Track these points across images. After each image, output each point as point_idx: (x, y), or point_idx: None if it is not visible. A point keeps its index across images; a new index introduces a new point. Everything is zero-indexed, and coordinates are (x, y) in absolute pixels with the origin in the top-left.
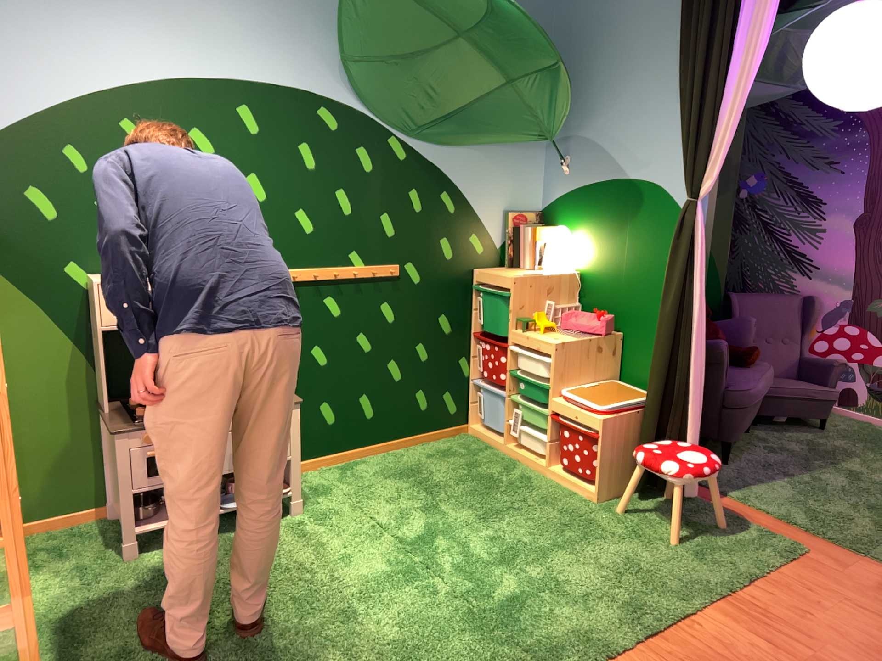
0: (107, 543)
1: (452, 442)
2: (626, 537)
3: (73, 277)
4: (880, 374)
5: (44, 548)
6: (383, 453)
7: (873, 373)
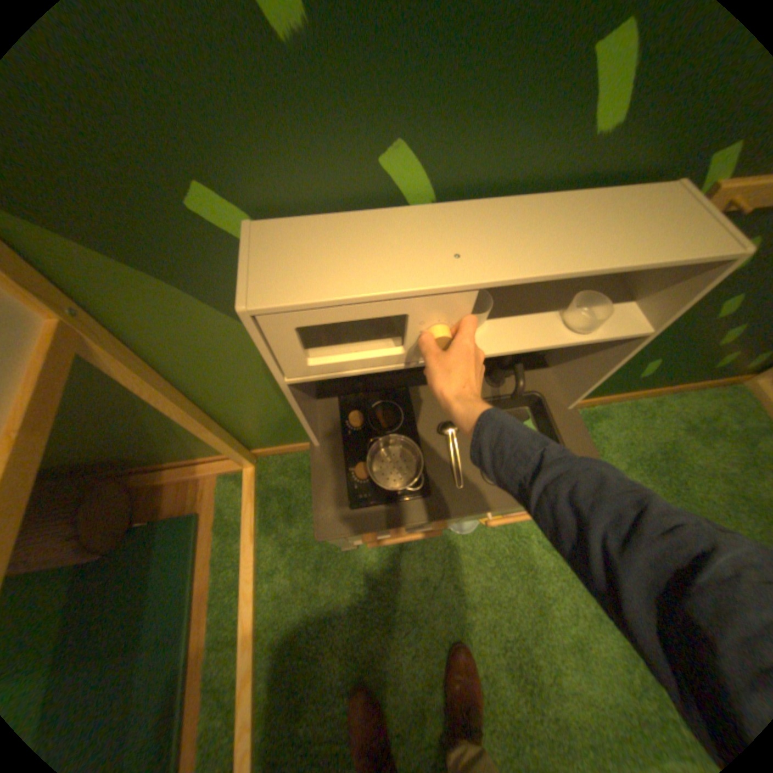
0: None
1: (720, 398)
2: None
3: (213, 221)
4: None
5: (275, 488)
6: (630, 401)
7: None
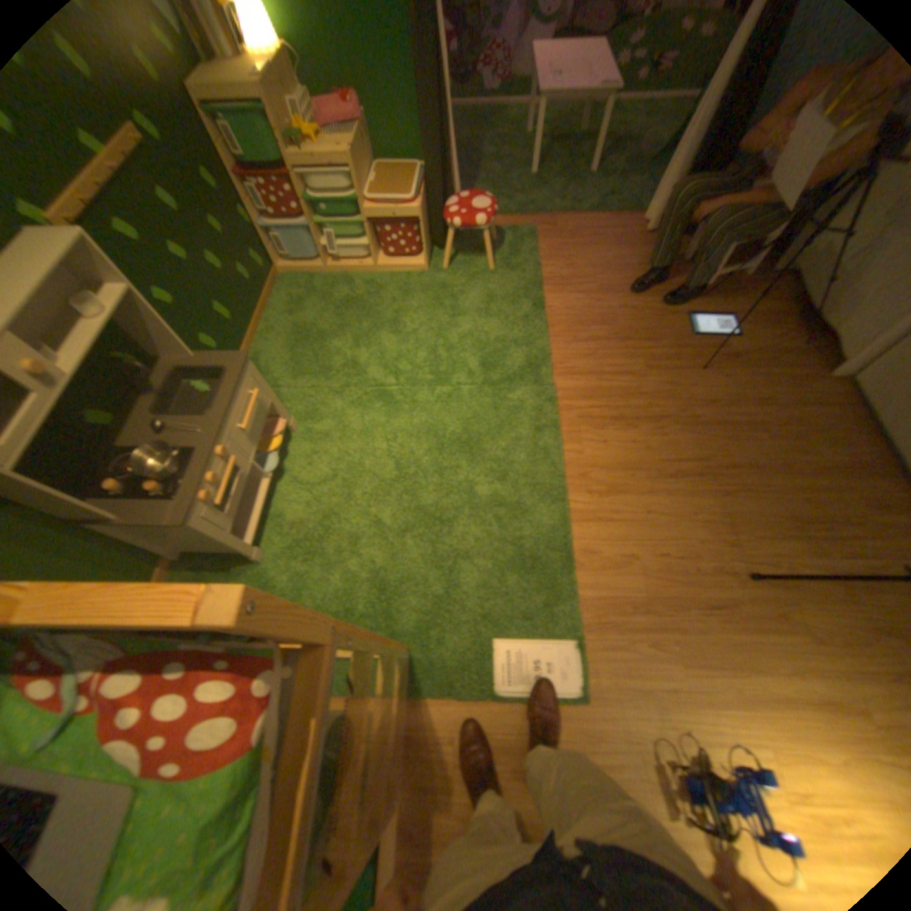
0: (217, 569)
1: (280, 290)
2: (469, 284)
3: None
4: (457, 61)
5: None
6: (254, 336)
7: (452, 62)
